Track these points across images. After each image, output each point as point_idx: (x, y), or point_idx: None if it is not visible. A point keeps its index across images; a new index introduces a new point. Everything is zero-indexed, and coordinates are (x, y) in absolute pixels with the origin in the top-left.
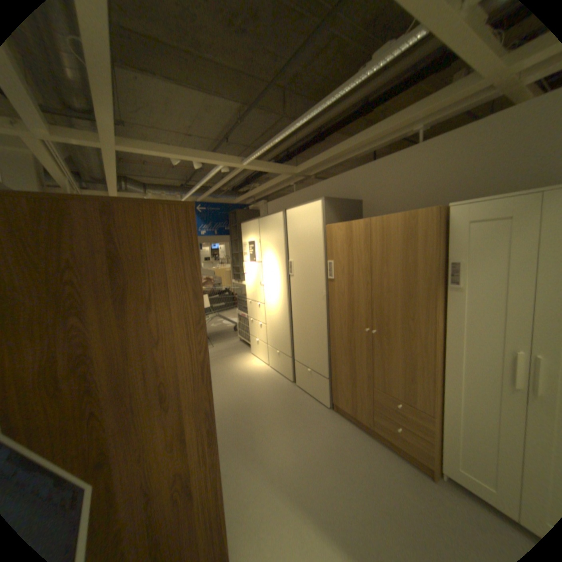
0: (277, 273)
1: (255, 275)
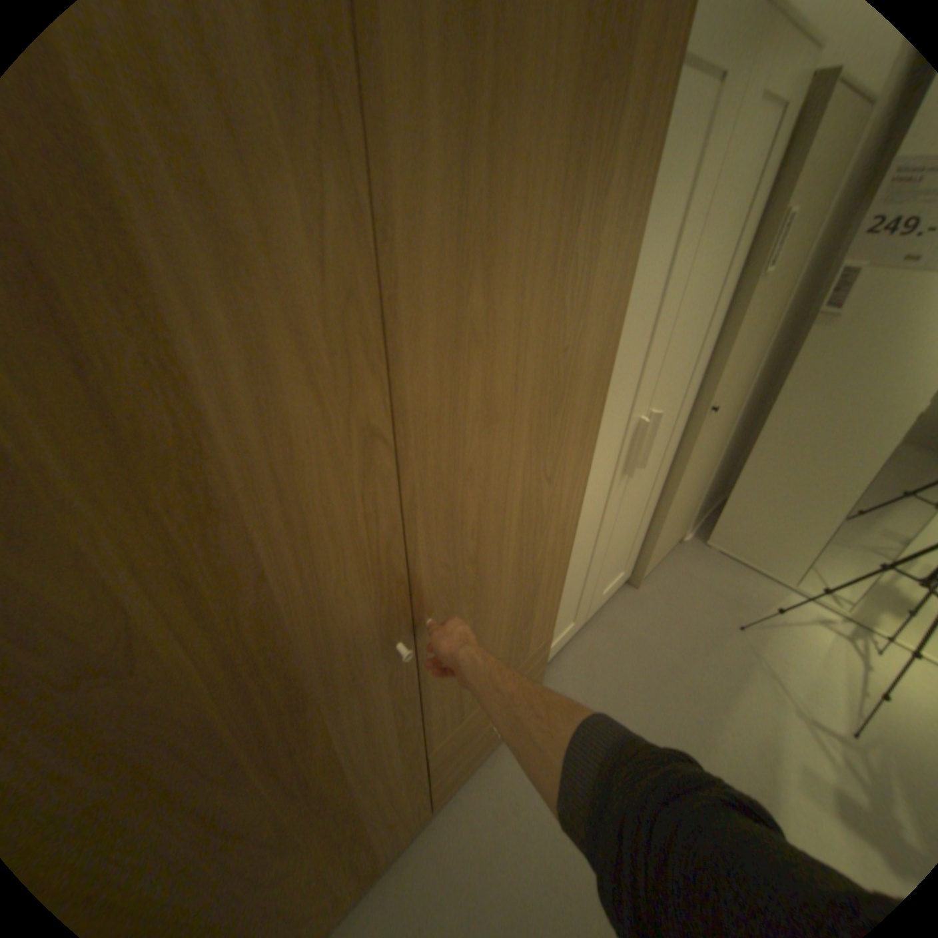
0: None
1: None
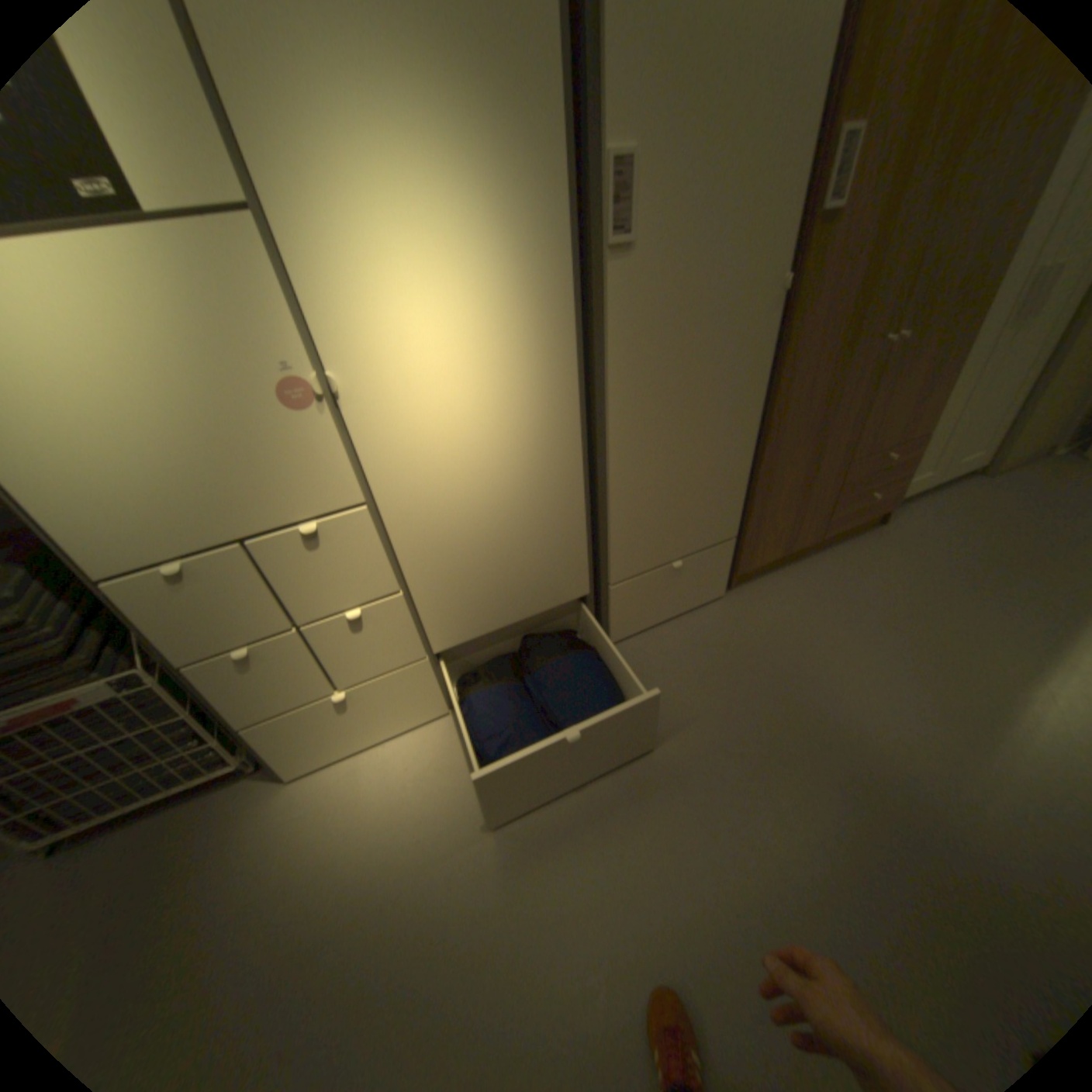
0: (479, 263)
1: (168, 349)
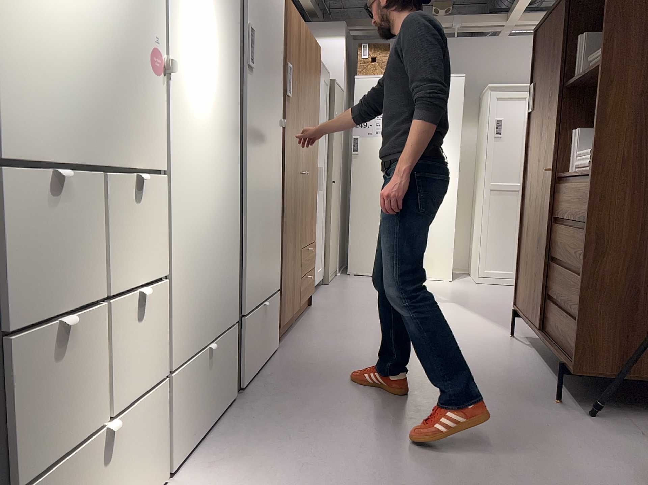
0: (213, 37)
1: None
